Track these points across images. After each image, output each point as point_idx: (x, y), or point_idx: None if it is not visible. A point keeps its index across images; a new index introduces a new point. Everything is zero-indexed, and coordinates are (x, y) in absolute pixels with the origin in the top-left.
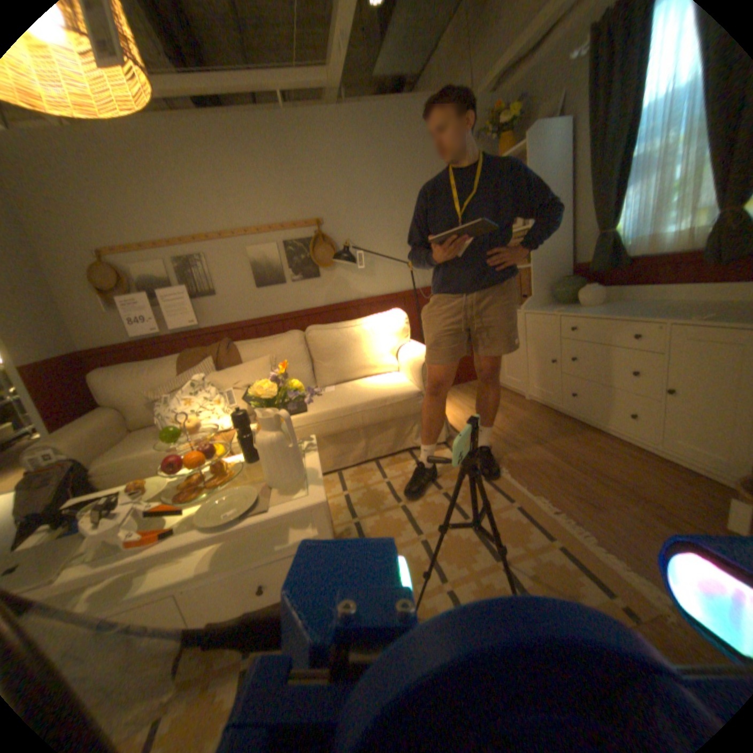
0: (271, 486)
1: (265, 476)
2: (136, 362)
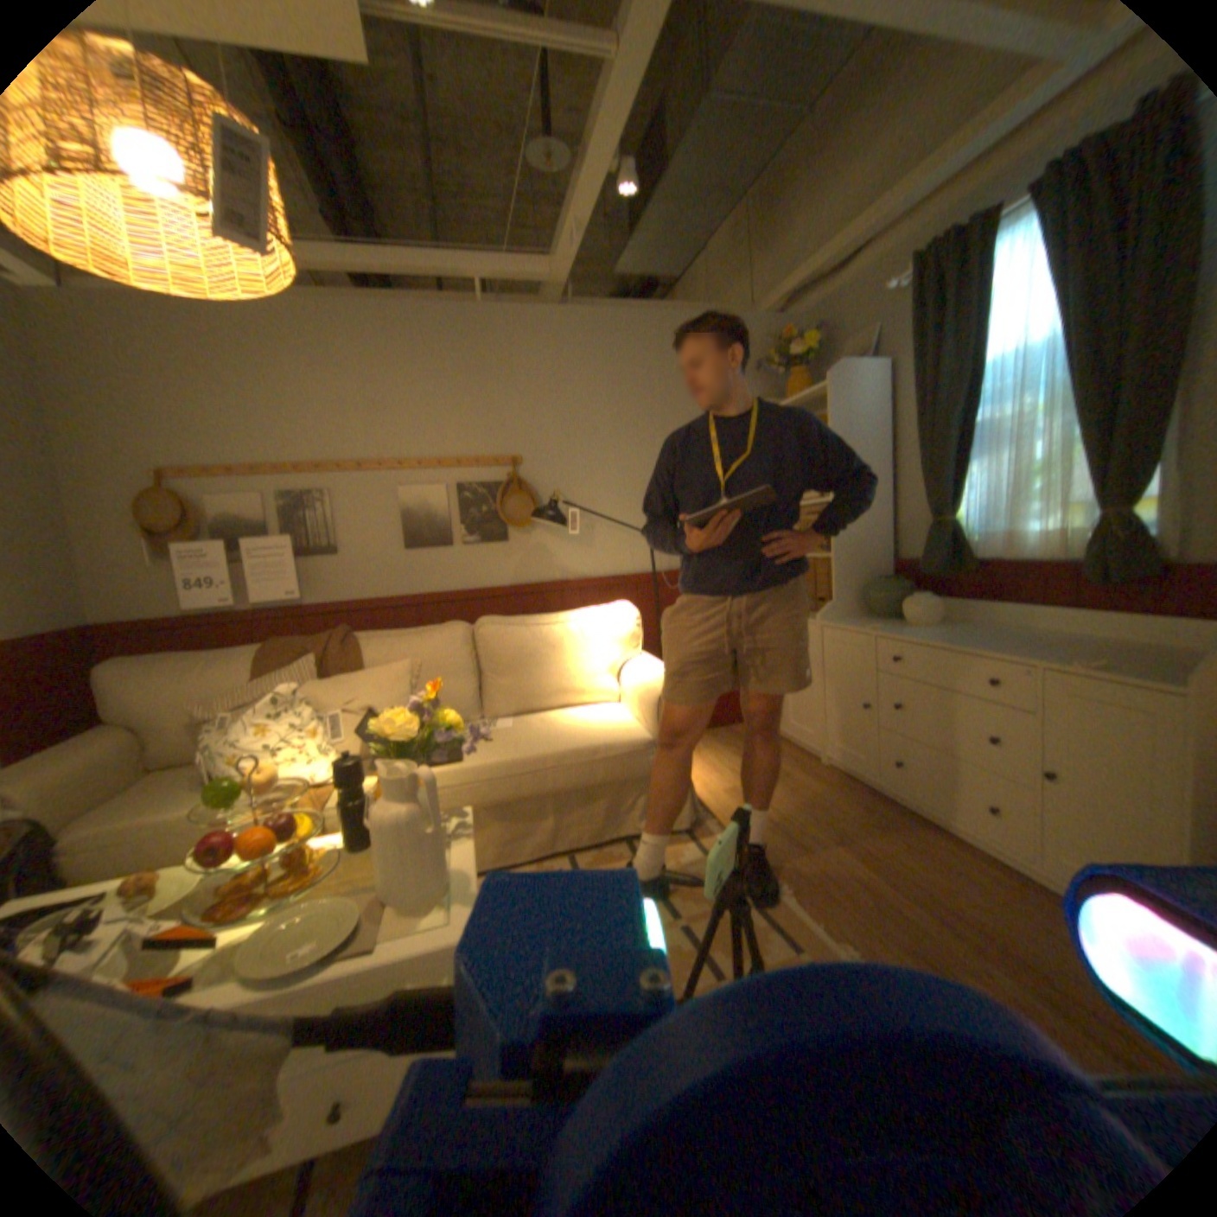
0: (385, 903)
1: (377, 884)
2: (184, 651)
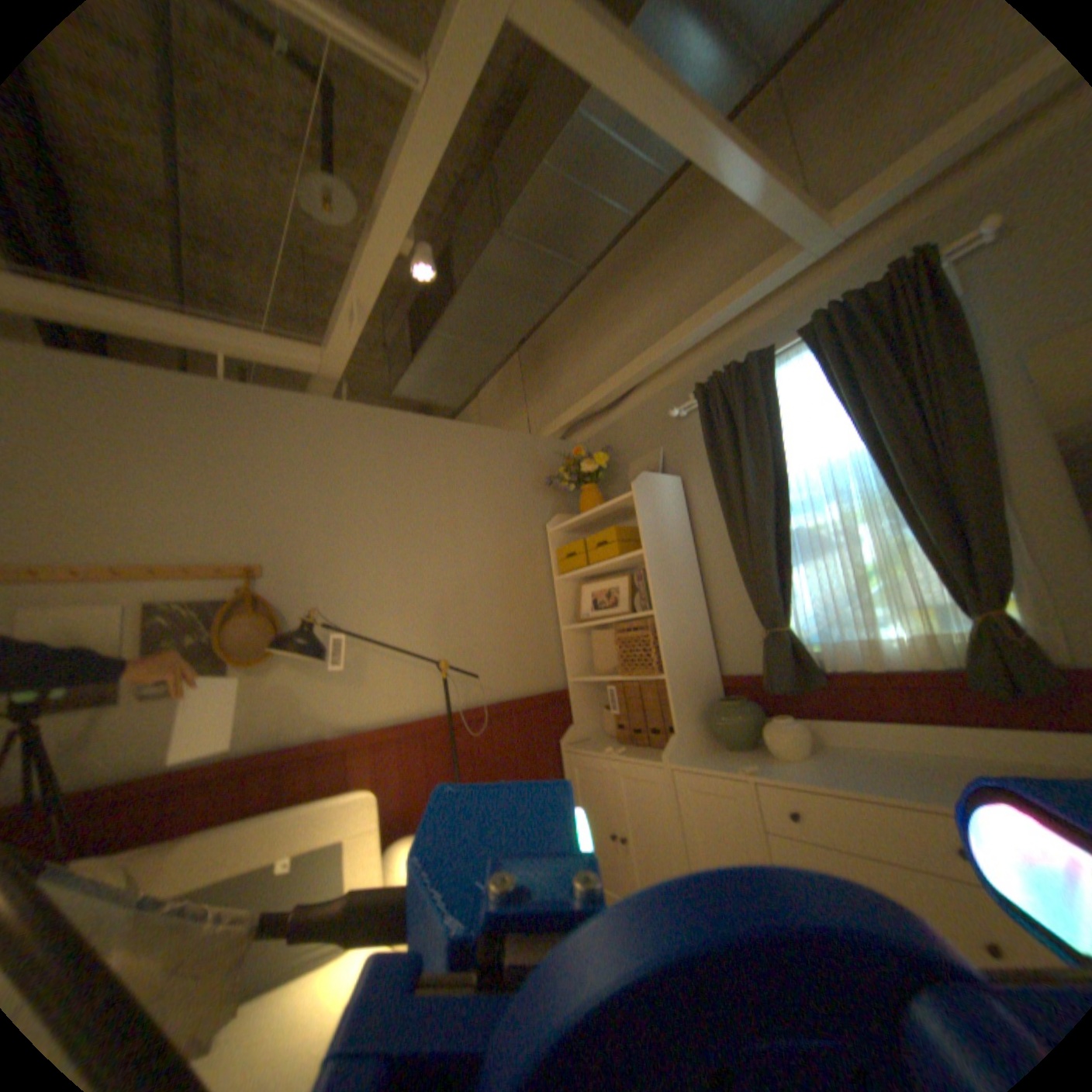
0: None
1: None
2: None
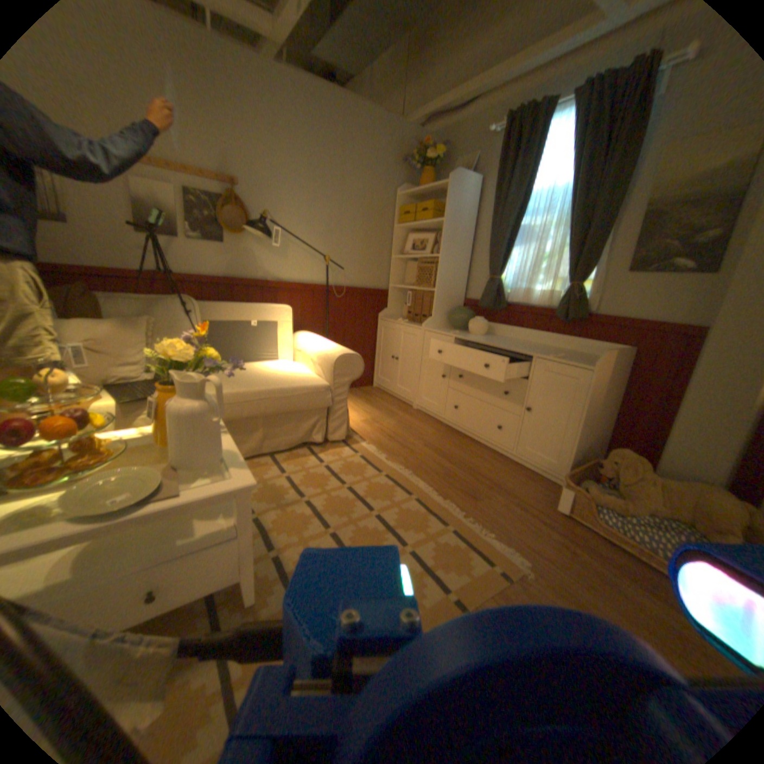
0: (177, 468)
1: (171, 456)
2: None
